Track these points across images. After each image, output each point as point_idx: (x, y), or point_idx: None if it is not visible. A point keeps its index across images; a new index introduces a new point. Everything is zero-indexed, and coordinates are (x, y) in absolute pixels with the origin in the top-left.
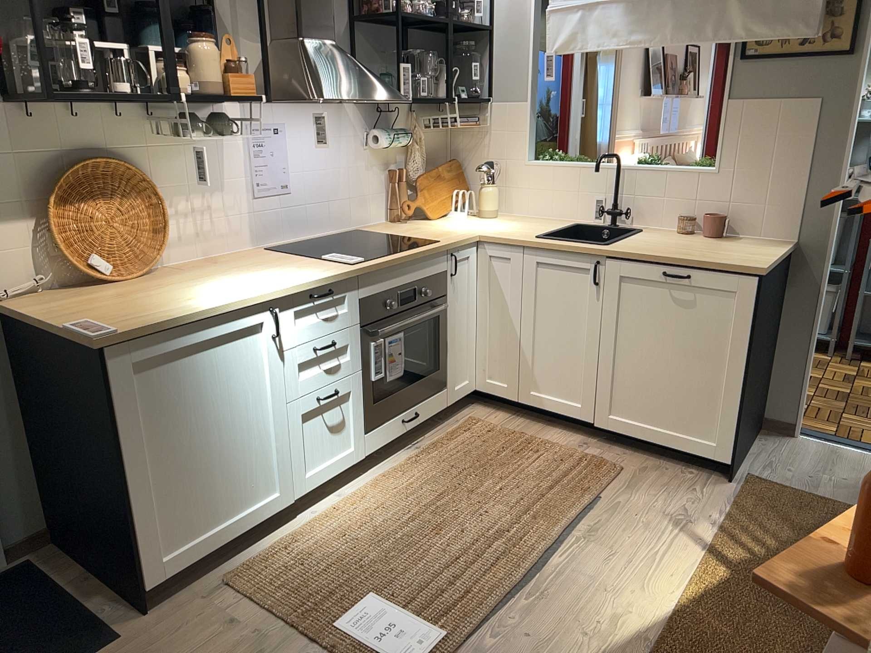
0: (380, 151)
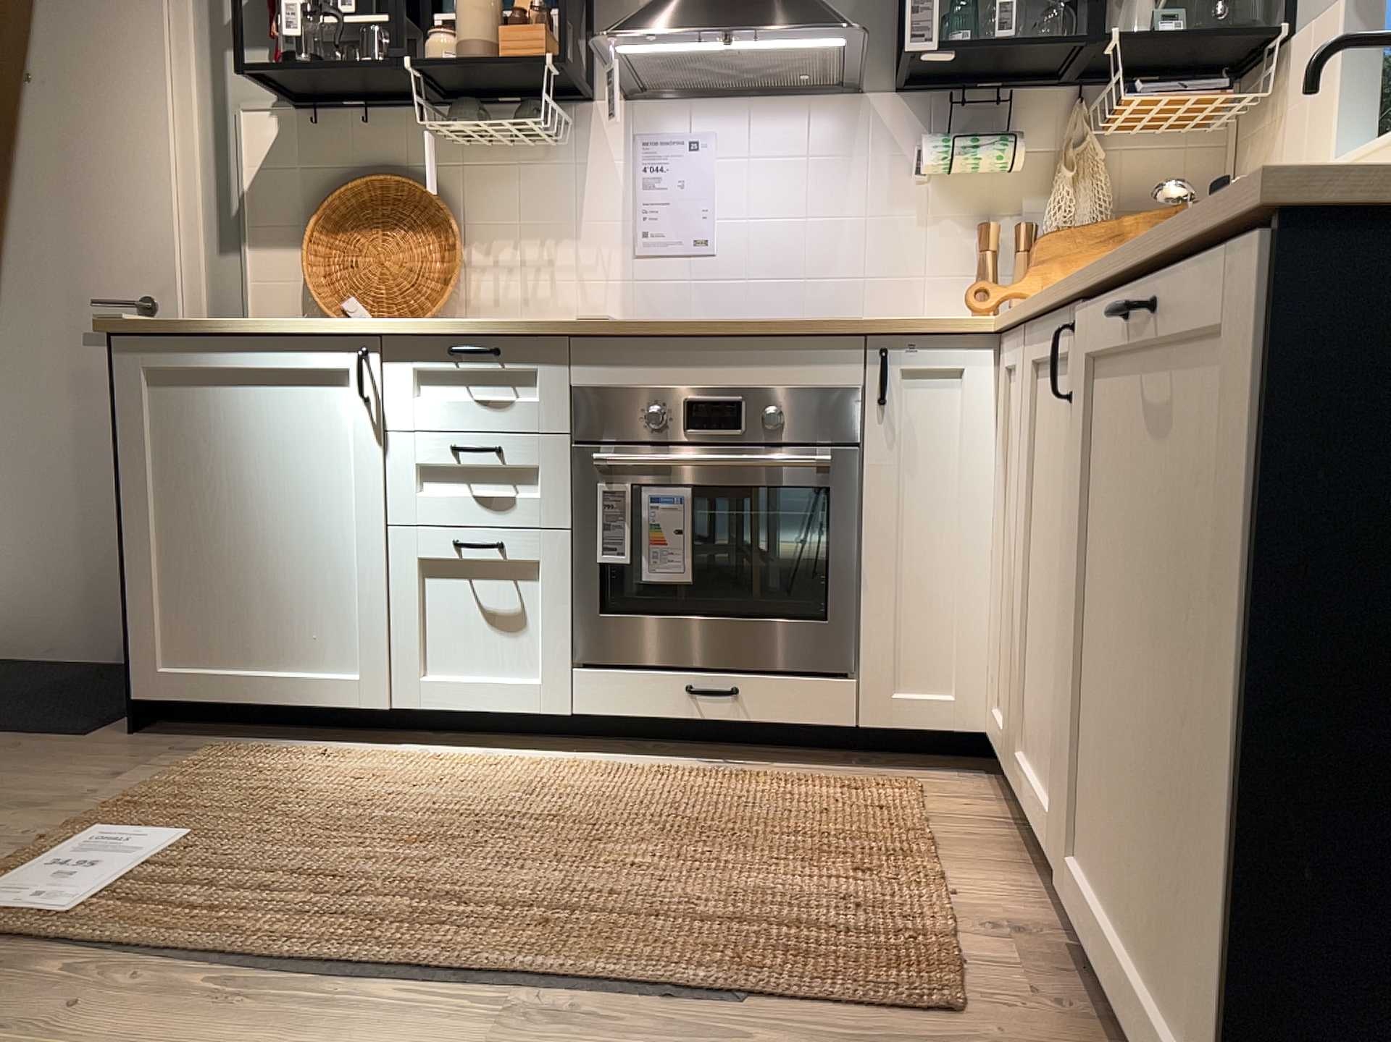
0: (966, 191)
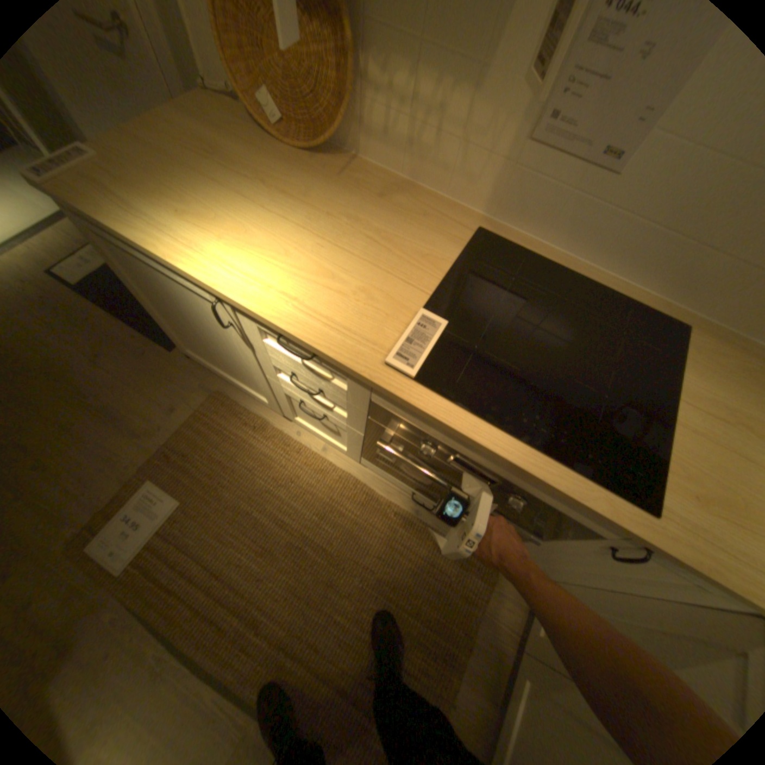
0: None
